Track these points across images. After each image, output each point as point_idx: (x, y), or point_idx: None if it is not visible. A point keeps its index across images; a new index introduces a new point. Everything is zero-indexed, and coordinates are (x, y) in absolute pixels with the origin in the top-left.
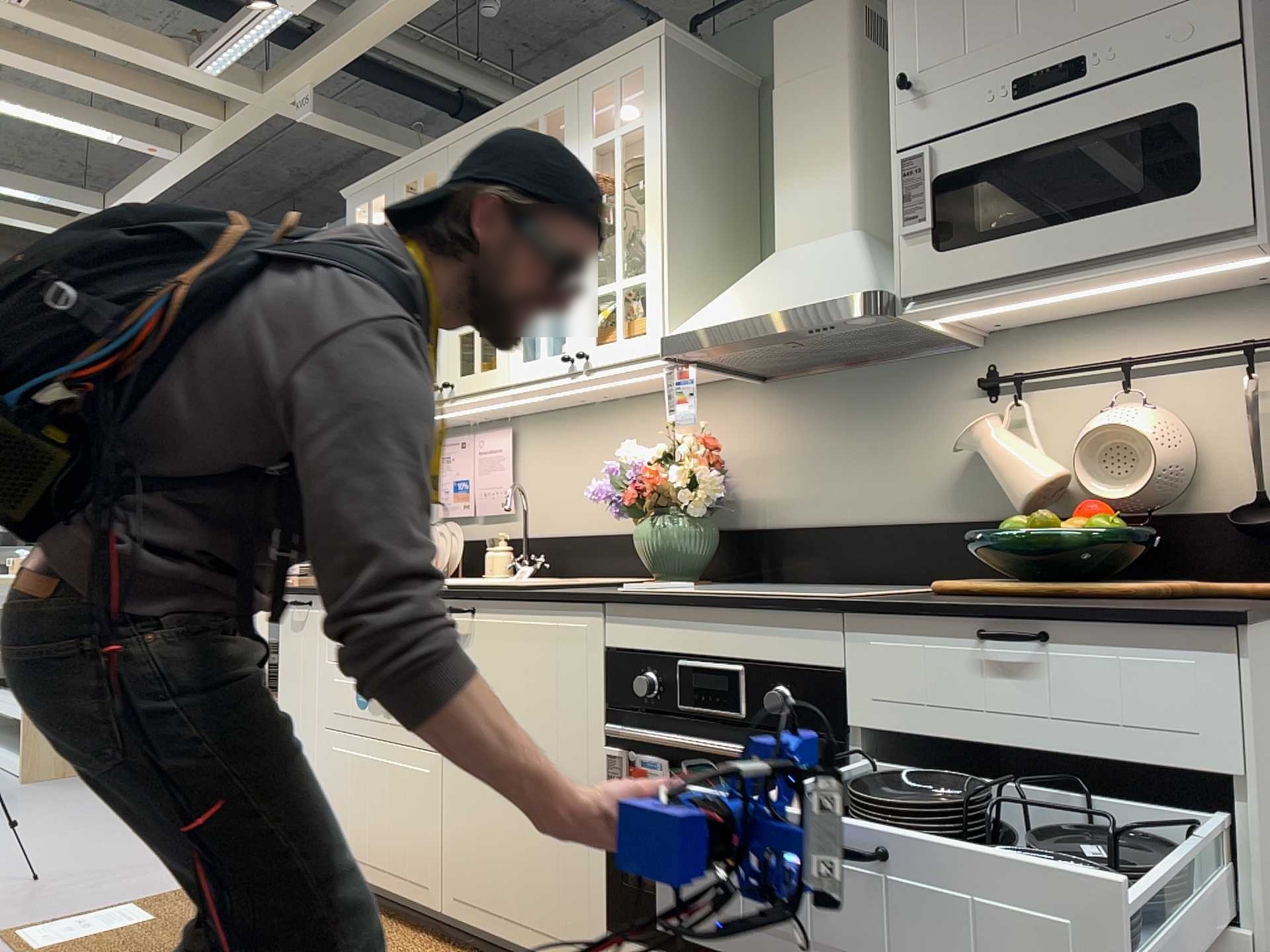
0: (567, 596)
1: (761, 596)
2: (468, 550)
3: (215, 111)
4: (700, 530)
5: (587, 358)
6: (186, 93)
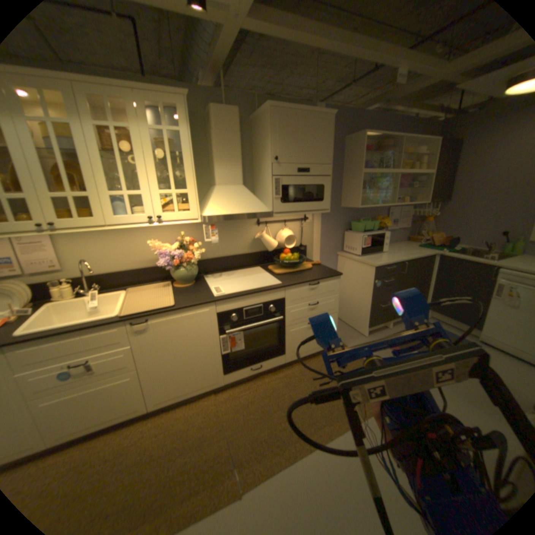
0: (201, 303)
1: (260, 287)
2: (40, 291)
3: None
4: (194, 266)
5: (161, 218)
6: None
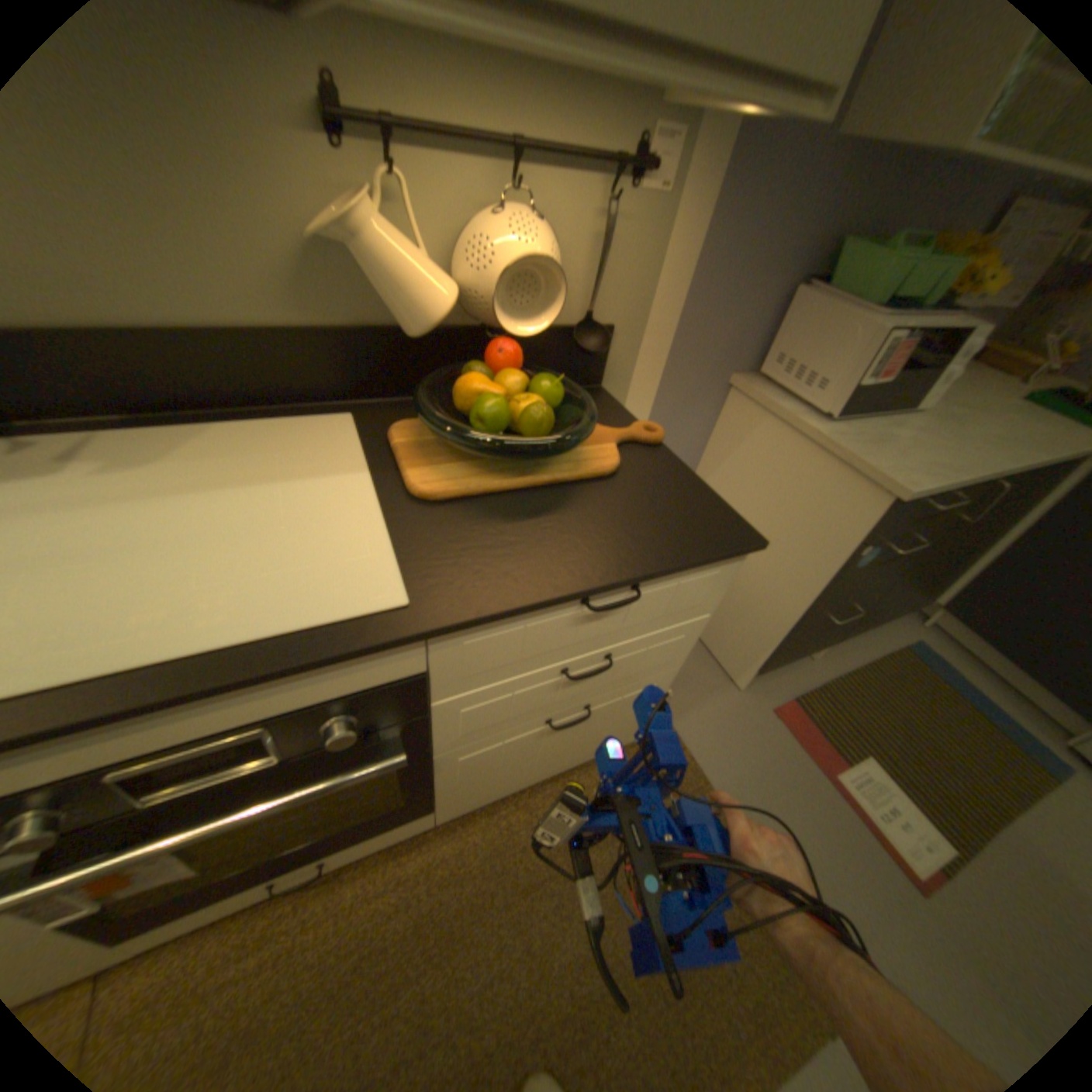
0: None
1: (239, 634)
2: None
3: None
4: None
5: None
6: None
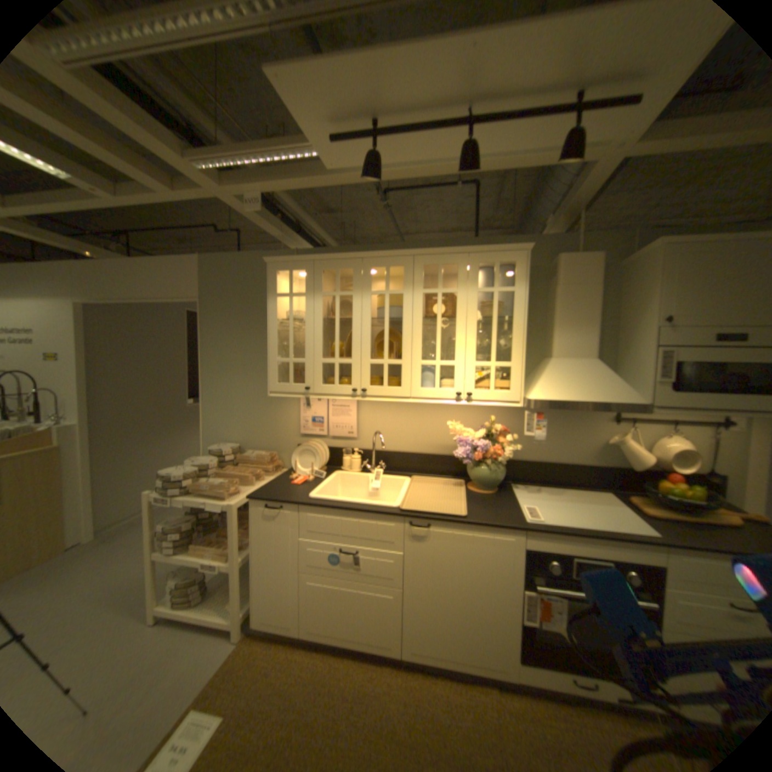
0: (505, 527)
1: (613, 533)
2: (335, 457)
3: (164, 181)
4: (499, 468)
5: (470, 397)
6: (146, 164)
